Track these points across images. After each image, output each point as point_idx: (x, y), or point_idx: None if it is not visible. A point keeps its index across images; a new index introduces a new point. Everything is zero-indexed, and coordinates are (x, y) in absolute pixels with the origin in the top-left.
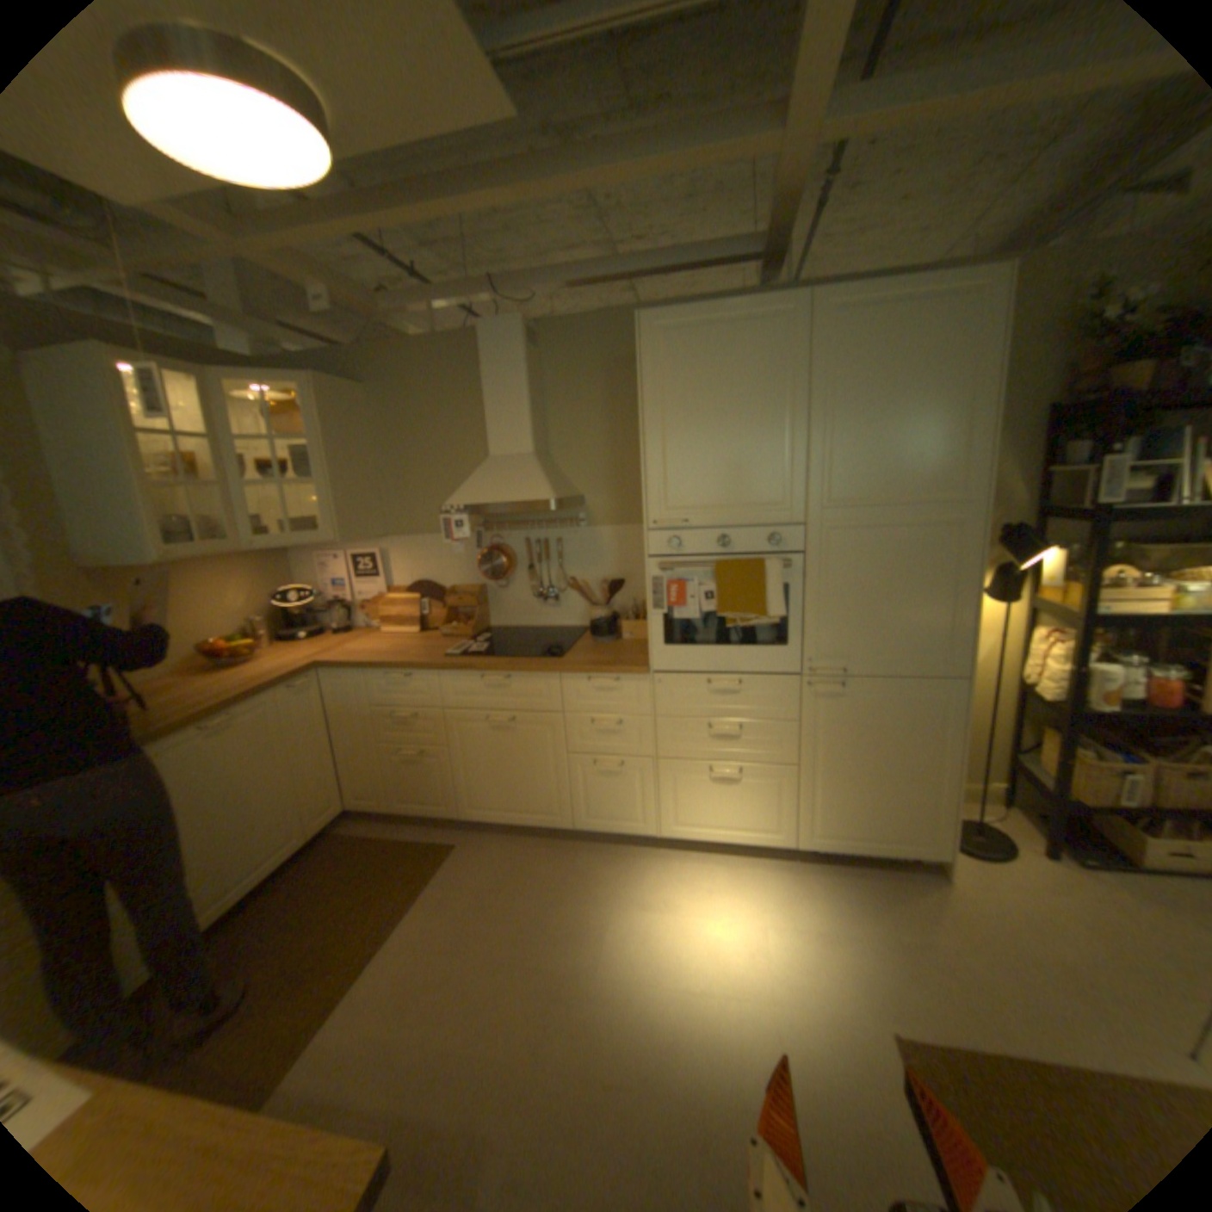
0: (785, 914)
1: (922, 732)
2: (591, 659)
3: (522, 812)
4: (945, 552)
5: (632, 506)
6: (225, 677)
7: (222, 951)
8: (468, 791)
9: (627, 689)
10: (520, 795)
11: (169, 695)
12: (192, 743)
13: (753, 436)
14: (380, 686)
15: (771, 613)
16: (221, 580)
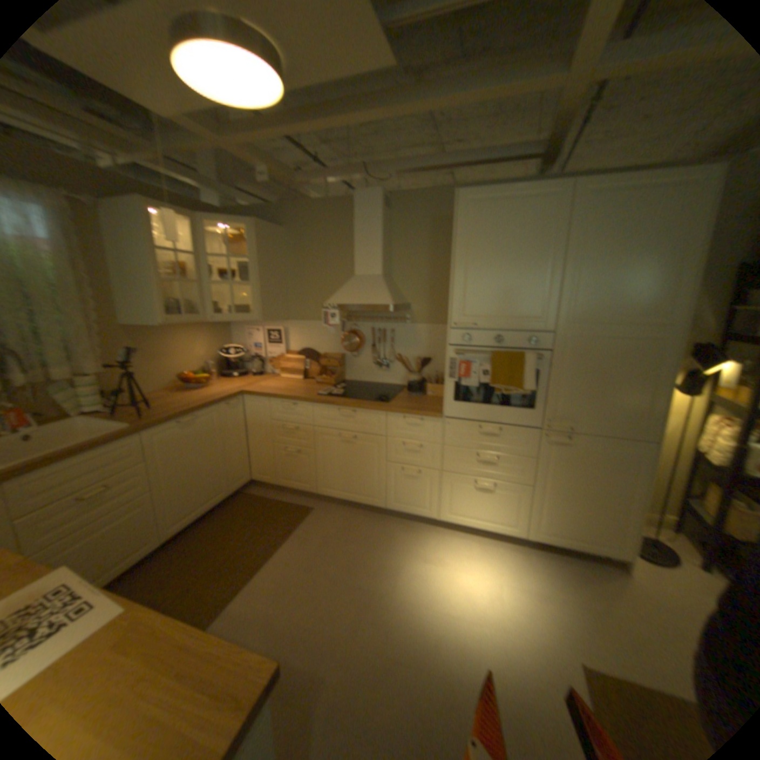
0: (516, 579)
1: (622, 475)
2: (408, 406)
3: (357, 494)
4: (652, 358)
5: (442, 313)
6: (195, 395)
7: (183, 550)
8: (326, 477)
9: (429, 426)
10: (356, 483)
11: (165, 402)
12: (176, 431)
13: (527, 273)
14: (280, 409)
15: (527, 388)
16: (196, 339)
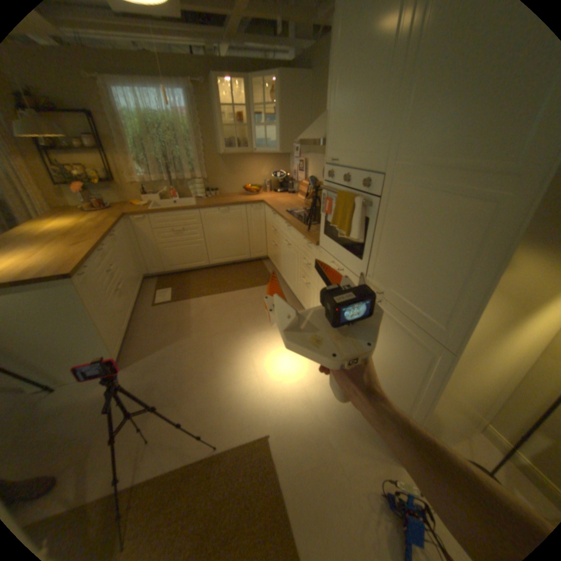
0: (312, 383)
1: (412, 368)
2: (312, 231)
3: (290, 284)
4: (472, 231)
5: None
6: (243, 197)
7: (217, 271)
8: (282, 267)
9: (313, 250)
10: (290, 277)
11: (228, 198)
12: (217, 212)
13: (372, 93)
14: (272, 215)
15: (348, 234)
16: (262, 164)
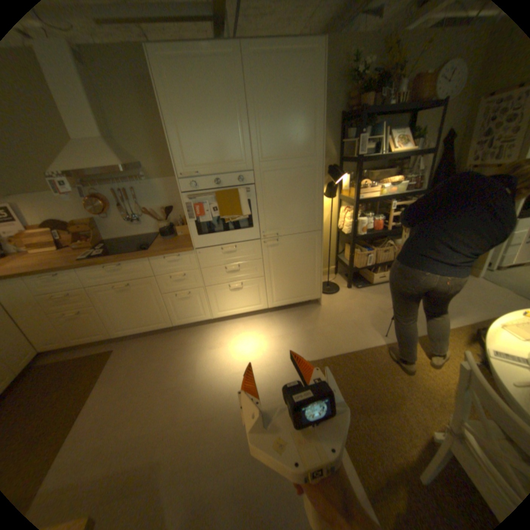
0: (266, 333)
1: (307, 253)
2: (163, 248)
3: (145, 325)
4: (309, 179)
5: (169, 166)
6: None
7: None
8: (112, 323)
9: (185, 258)
10: (142, 318)
11: None
12: None
13: (223, 125)
14: (38, 283)
15: (244, 213)
16: None
